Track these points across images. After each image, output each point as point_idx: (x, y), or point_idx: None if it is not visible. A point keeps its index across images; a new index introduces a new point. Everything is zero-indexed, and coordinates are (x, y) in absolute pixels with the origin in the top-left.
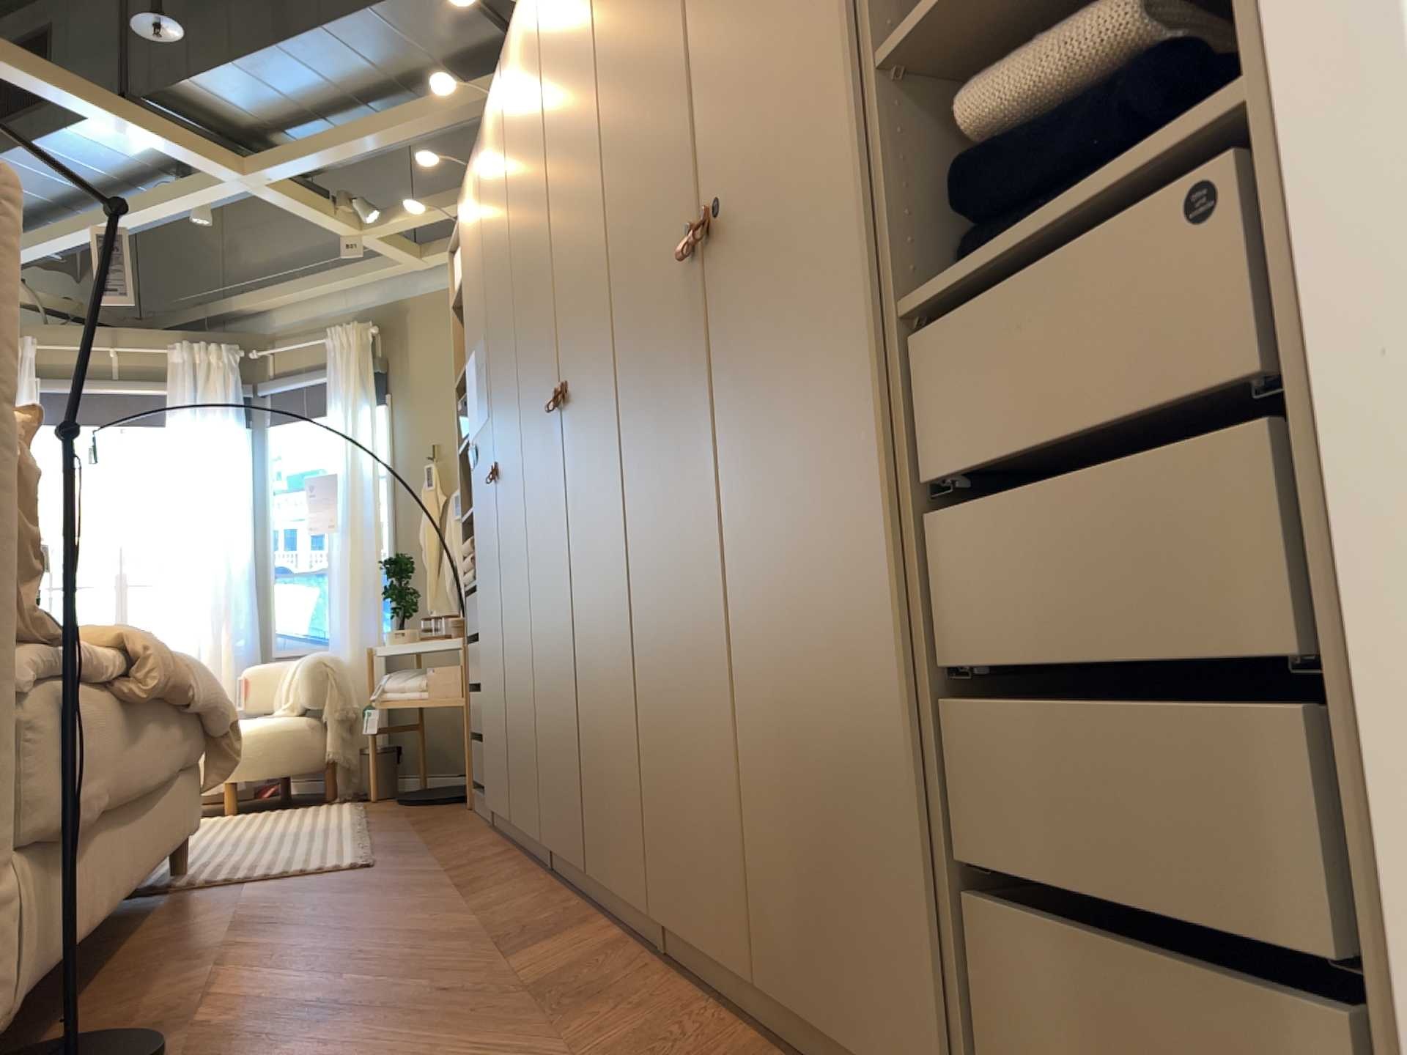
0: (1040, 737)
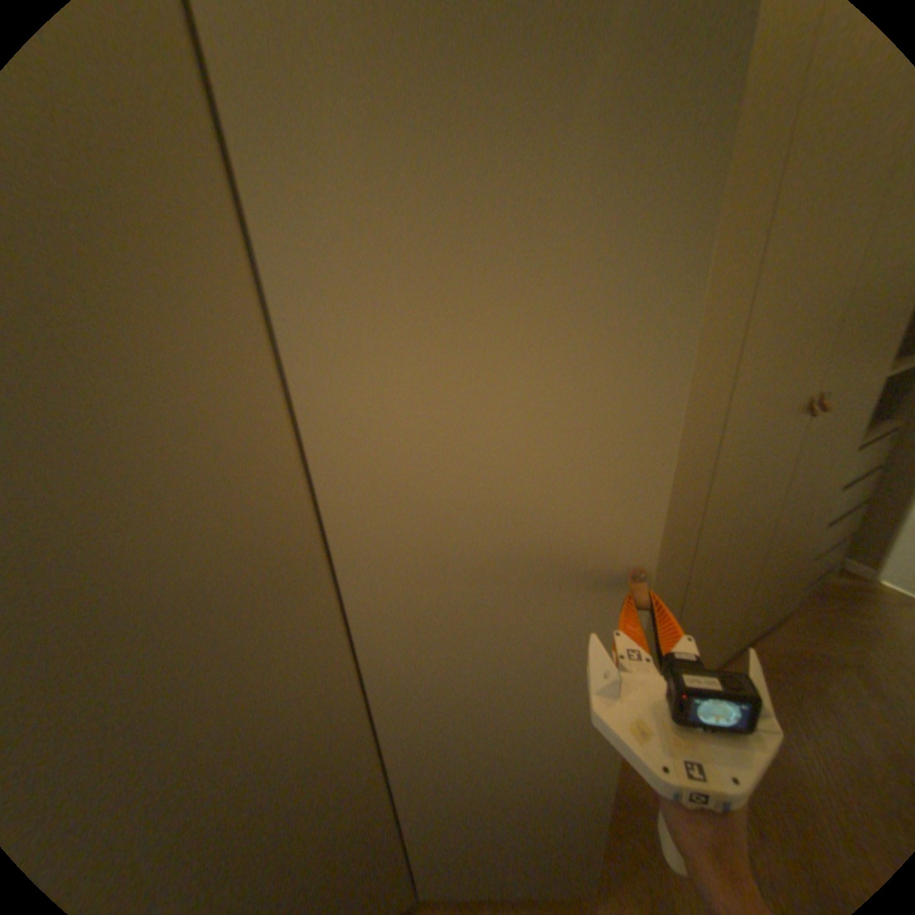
0: (841, 530)
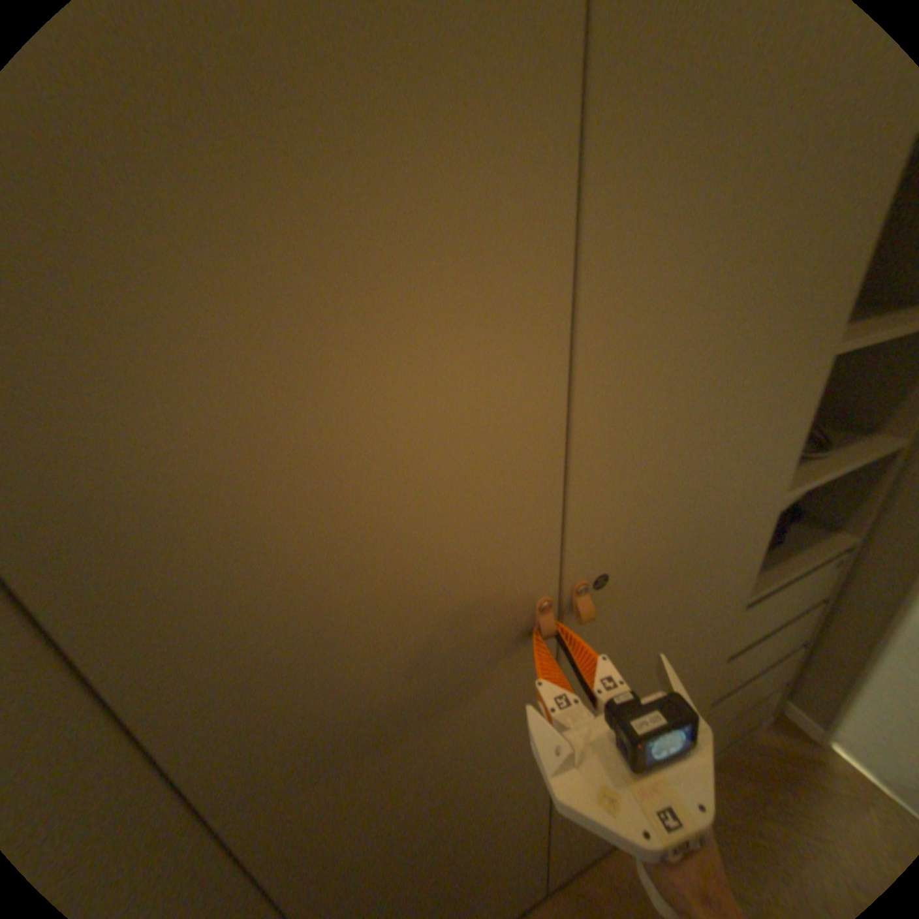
0: (754, 696)
